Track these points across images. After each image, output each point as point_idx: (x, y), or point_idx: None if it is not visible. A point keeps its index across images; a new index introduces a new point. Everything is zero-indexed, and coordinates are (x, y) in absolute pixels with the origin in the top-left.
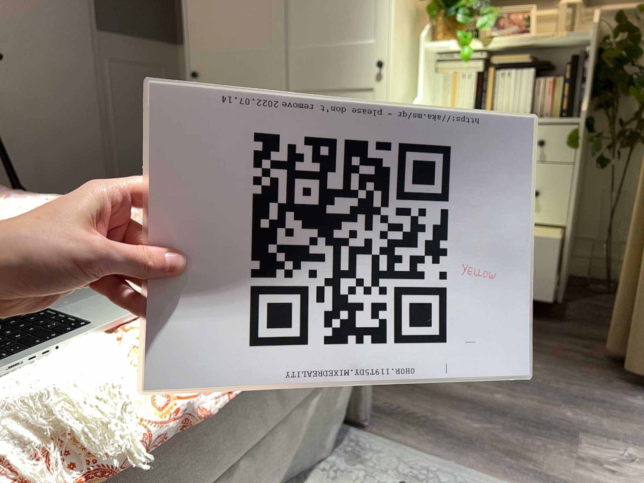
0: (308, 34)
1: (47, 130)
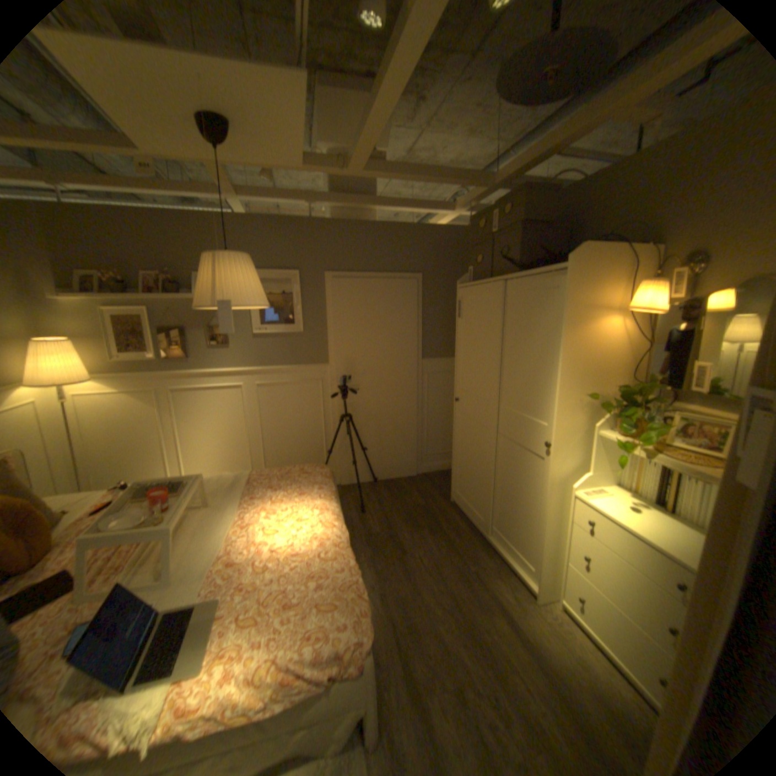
0: (511, 400)
1: (385, 416)
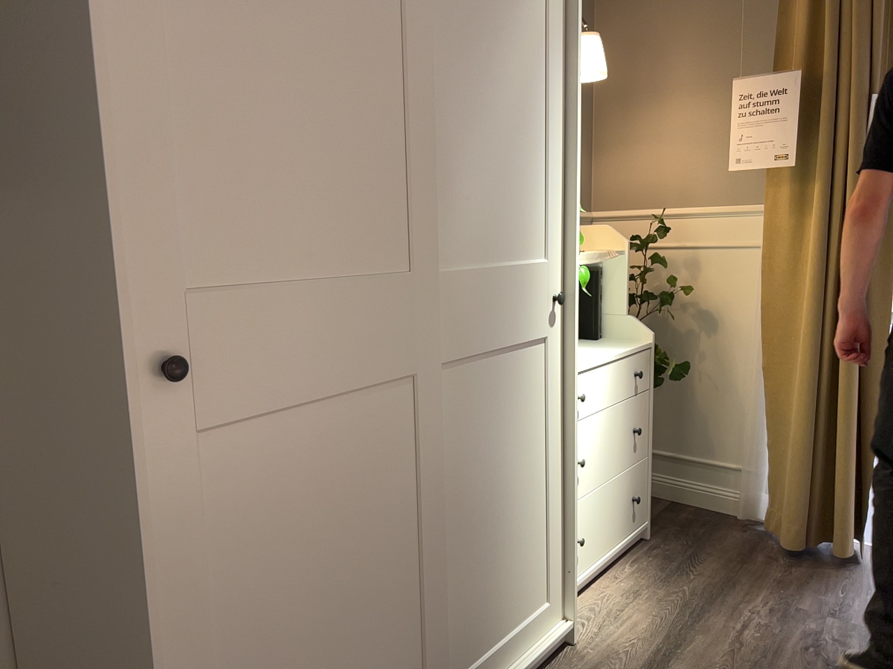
0: (463, 242)
1: None
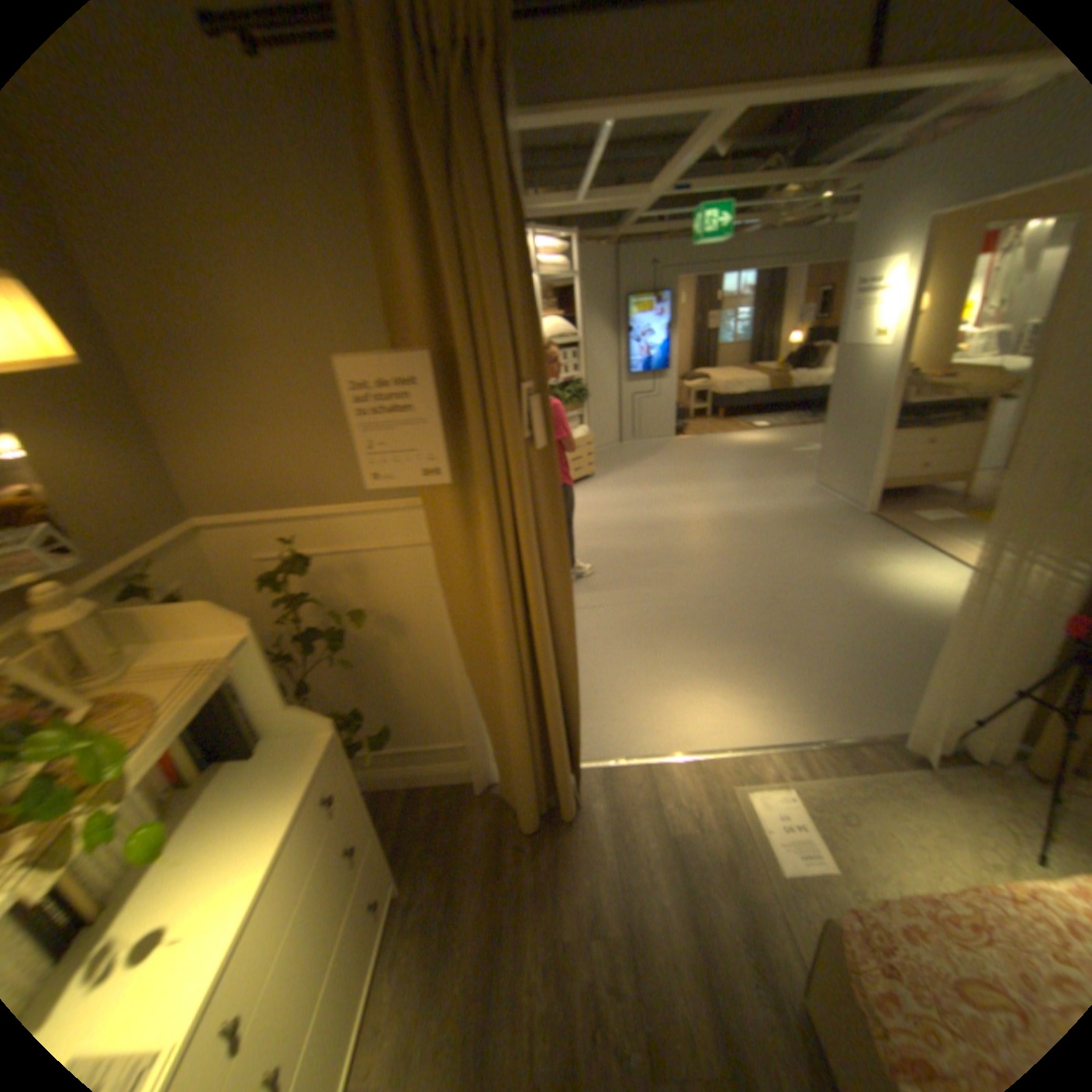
0: None
1: None
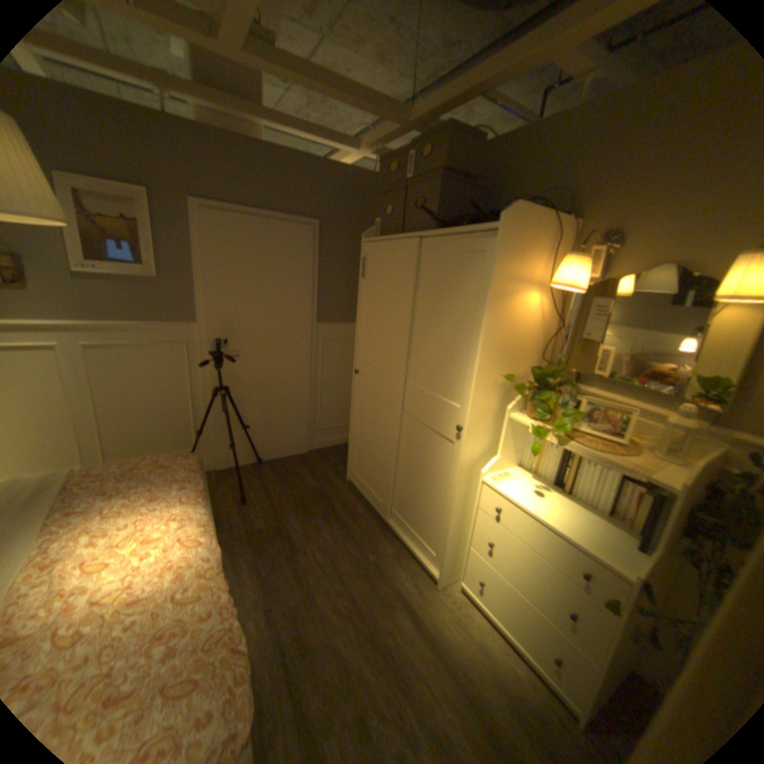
0: (419, 376)
1: (272, 387)
